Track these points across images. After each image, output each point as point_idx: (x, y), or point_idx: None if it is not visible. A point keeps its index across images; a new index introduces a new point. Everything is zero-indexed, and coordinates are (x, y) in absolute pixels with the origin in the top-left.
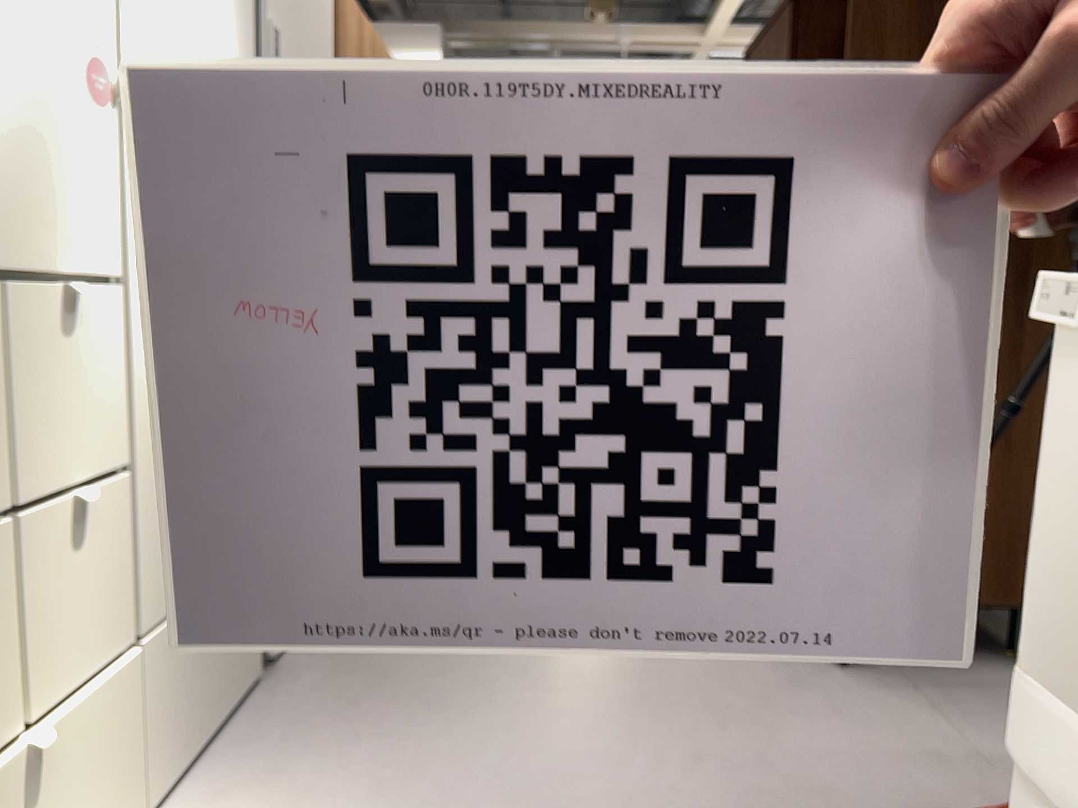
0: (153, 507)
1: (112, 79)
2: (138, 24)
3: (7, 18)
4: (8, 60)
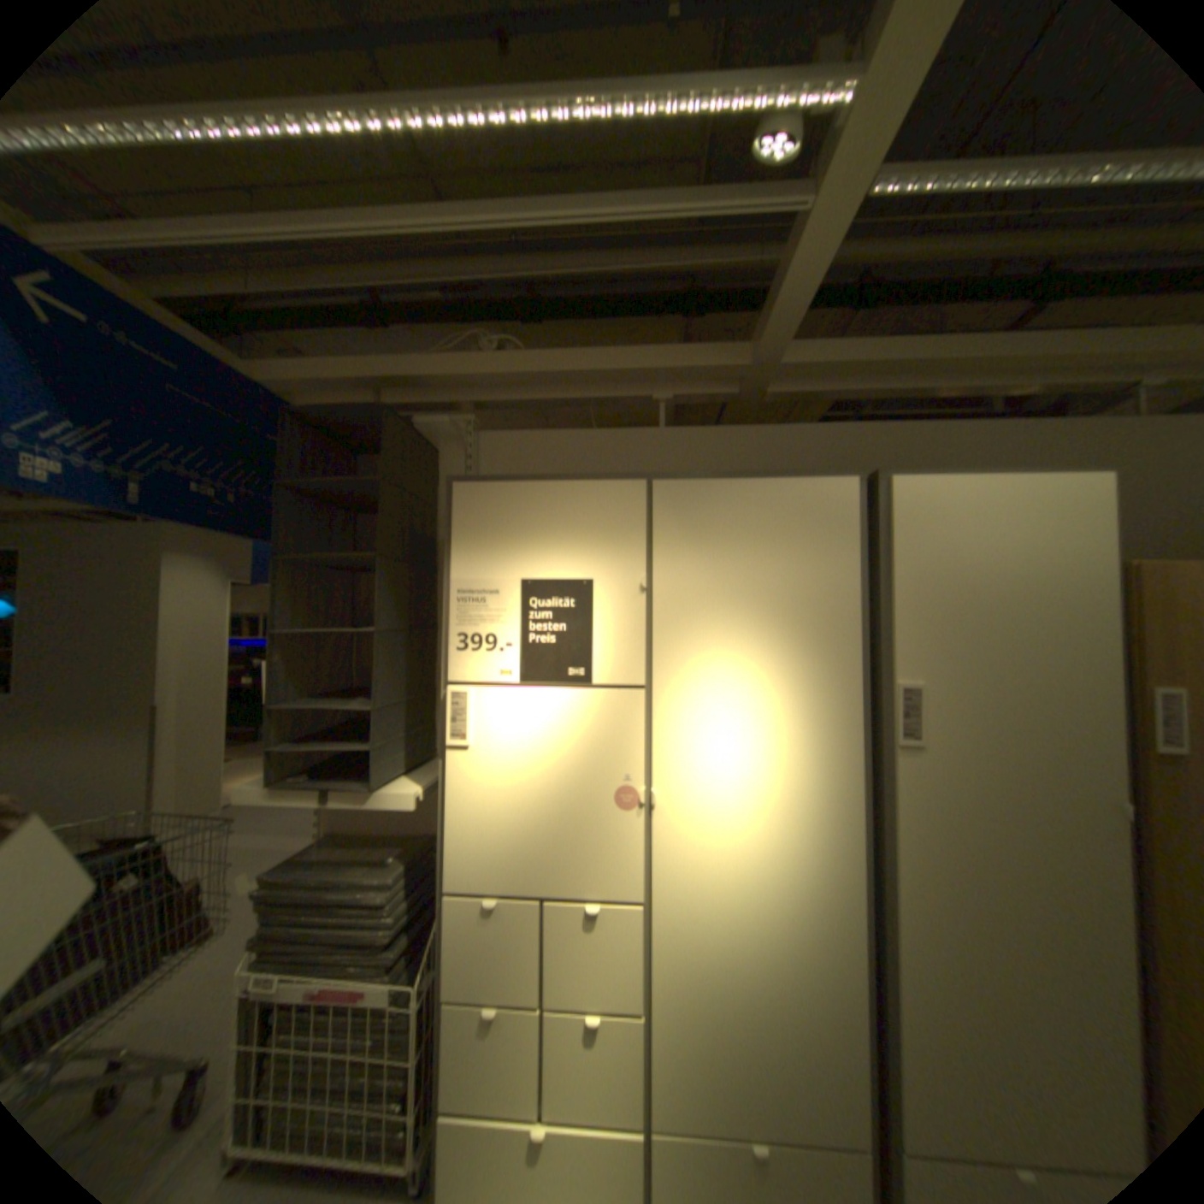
0: (684, 1054)
1: (641, 797)
2: (684, 754)
3: (567, 787)
4: (567, 805)
